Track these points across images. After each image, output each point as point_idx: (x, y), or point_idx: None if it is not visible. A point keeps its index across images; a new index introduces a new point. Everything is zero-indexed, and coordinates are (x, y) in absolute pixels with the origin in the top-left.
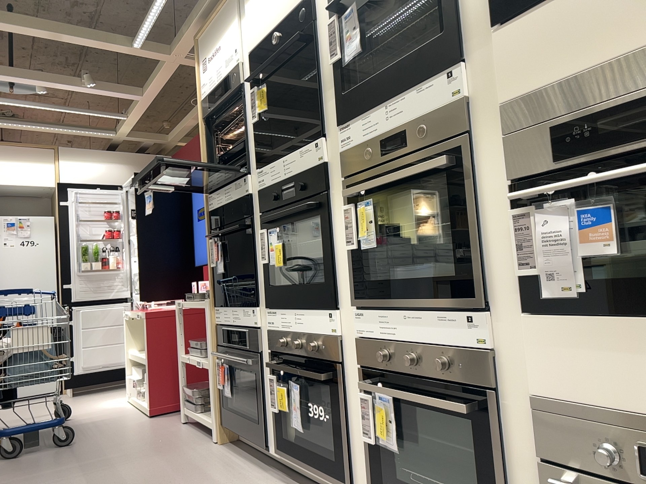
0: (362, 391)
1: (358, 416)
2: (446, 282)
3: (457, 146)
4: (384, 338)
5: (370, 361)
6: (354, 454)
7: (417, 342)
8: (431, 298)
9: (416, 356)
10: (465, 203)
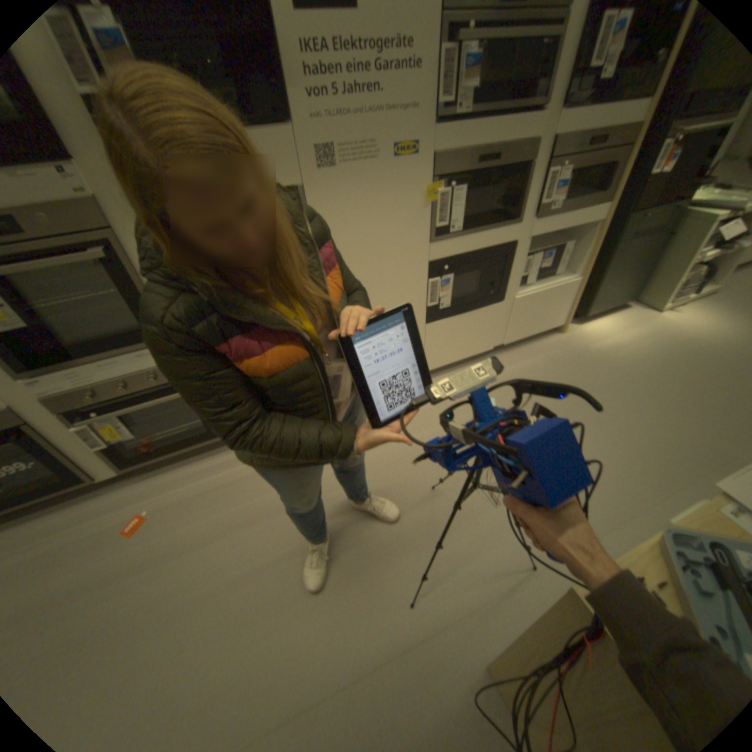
0: (69, 428)
1: (71, 443)
2: (118, 331)
3: (100, 238)
4: (78, 387)
5: (70, 407)
6: (80, 464)
7: (119, 377)
8: (121, 348)
9: (123, 385)
10: (130, 282)
